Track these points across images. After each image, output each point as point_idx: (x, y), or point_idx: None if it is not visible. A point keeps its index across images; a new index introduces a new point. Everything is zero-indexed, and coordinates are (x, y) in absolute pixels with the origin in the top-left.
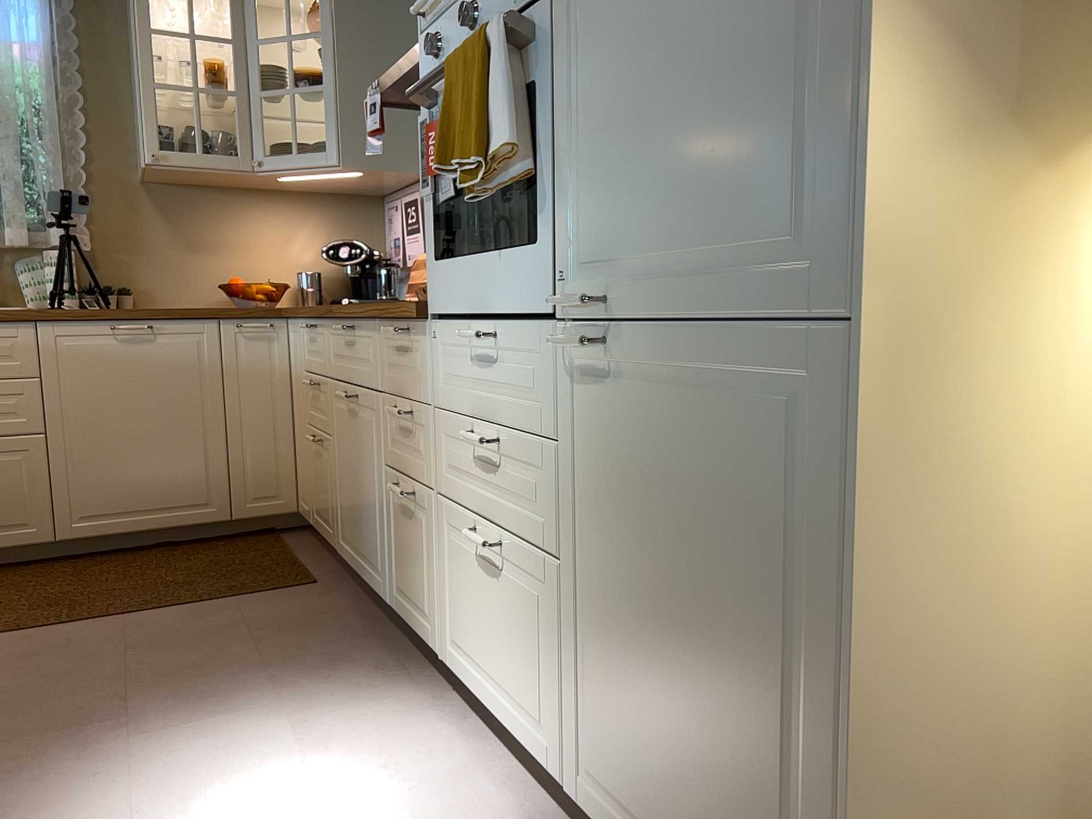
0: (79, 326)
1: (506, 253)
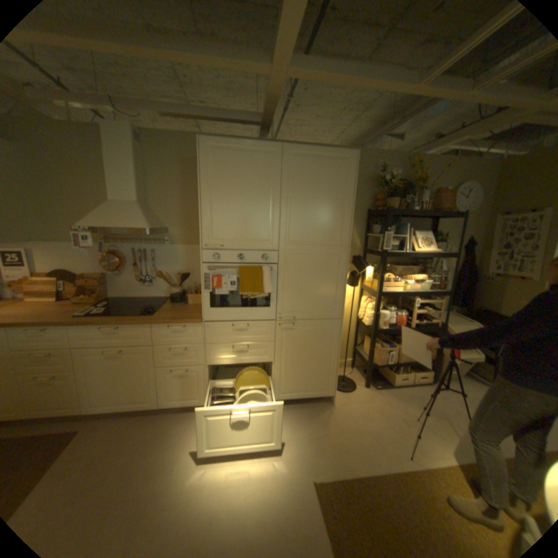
0: None
1: (252, 308)
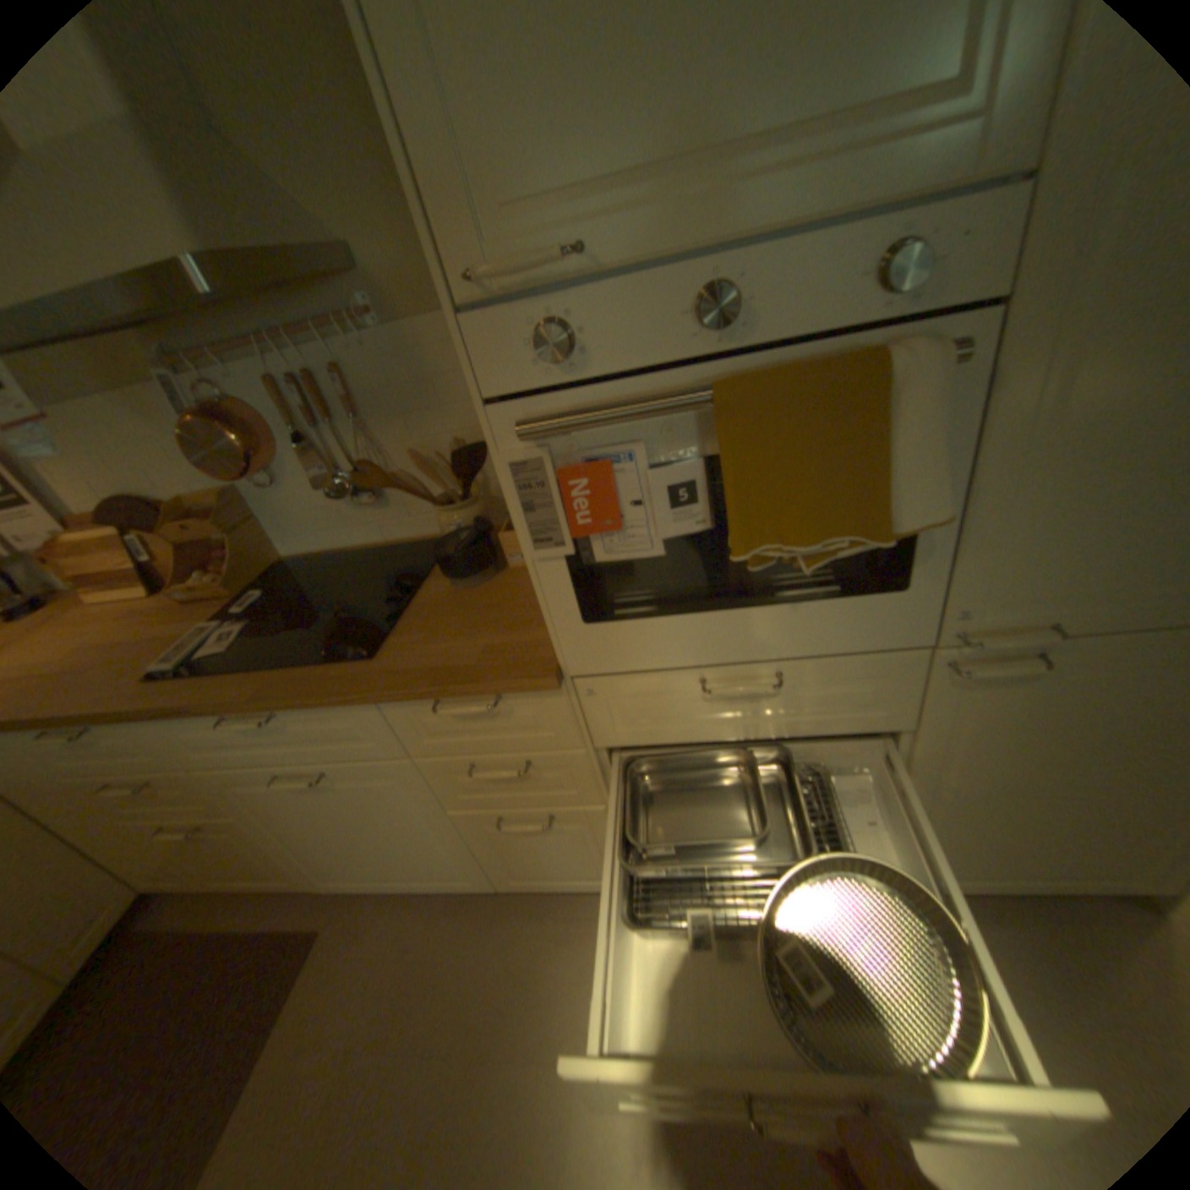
0: None
1: (803, 602)
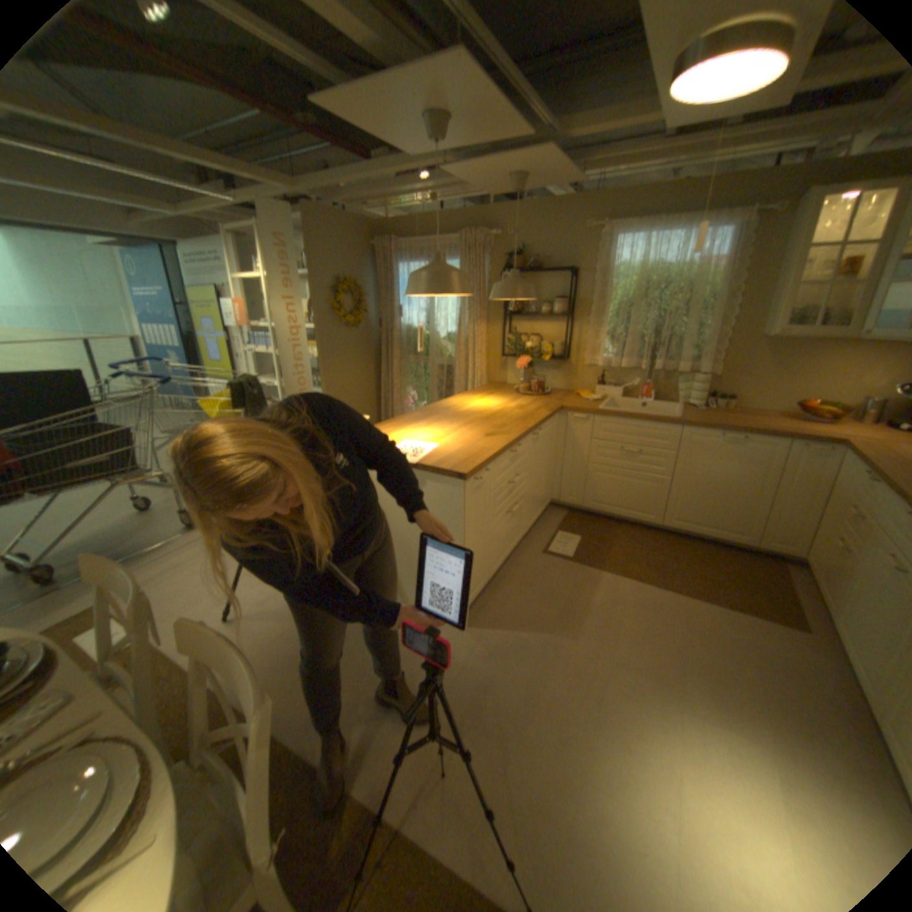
0: (704, 431)
1: None
